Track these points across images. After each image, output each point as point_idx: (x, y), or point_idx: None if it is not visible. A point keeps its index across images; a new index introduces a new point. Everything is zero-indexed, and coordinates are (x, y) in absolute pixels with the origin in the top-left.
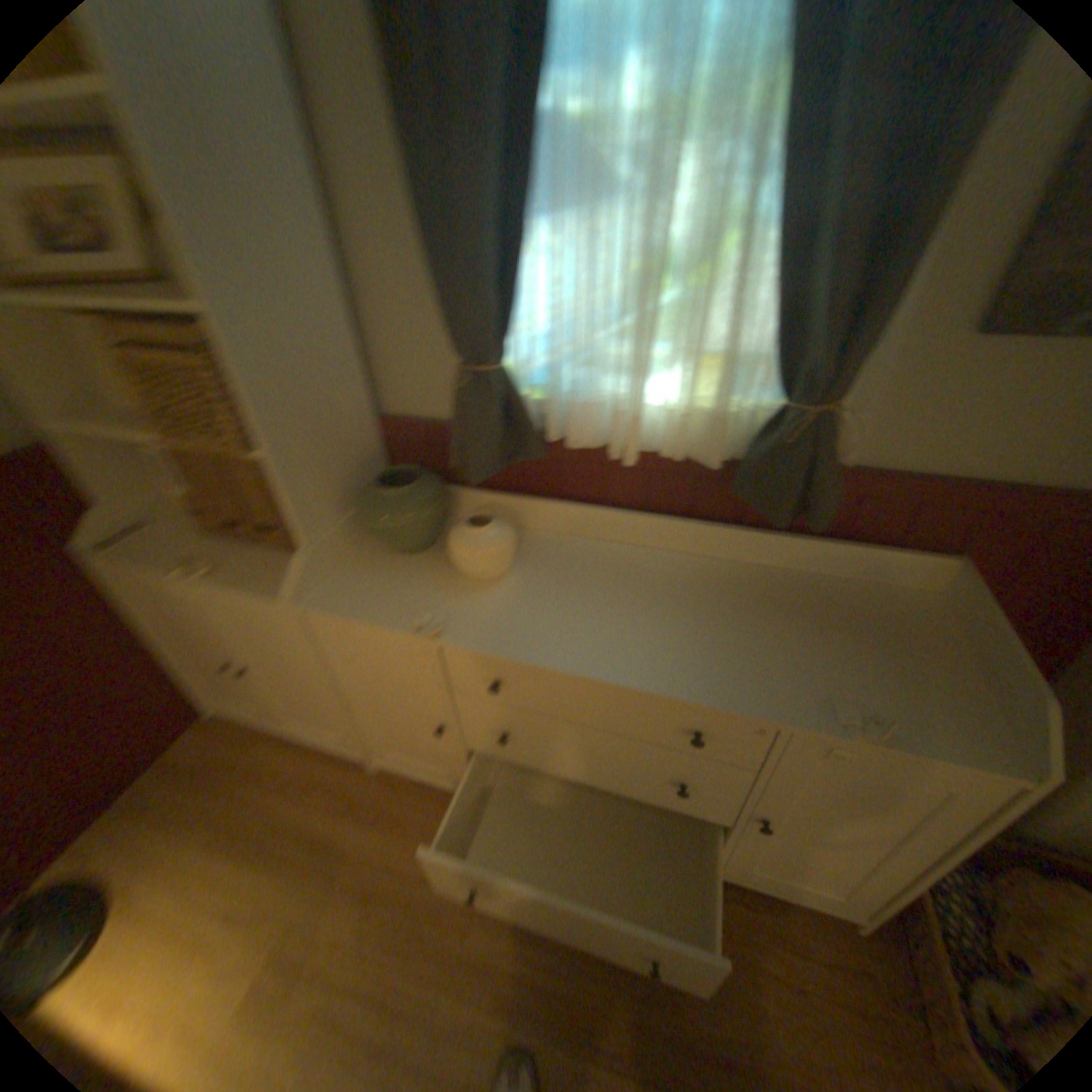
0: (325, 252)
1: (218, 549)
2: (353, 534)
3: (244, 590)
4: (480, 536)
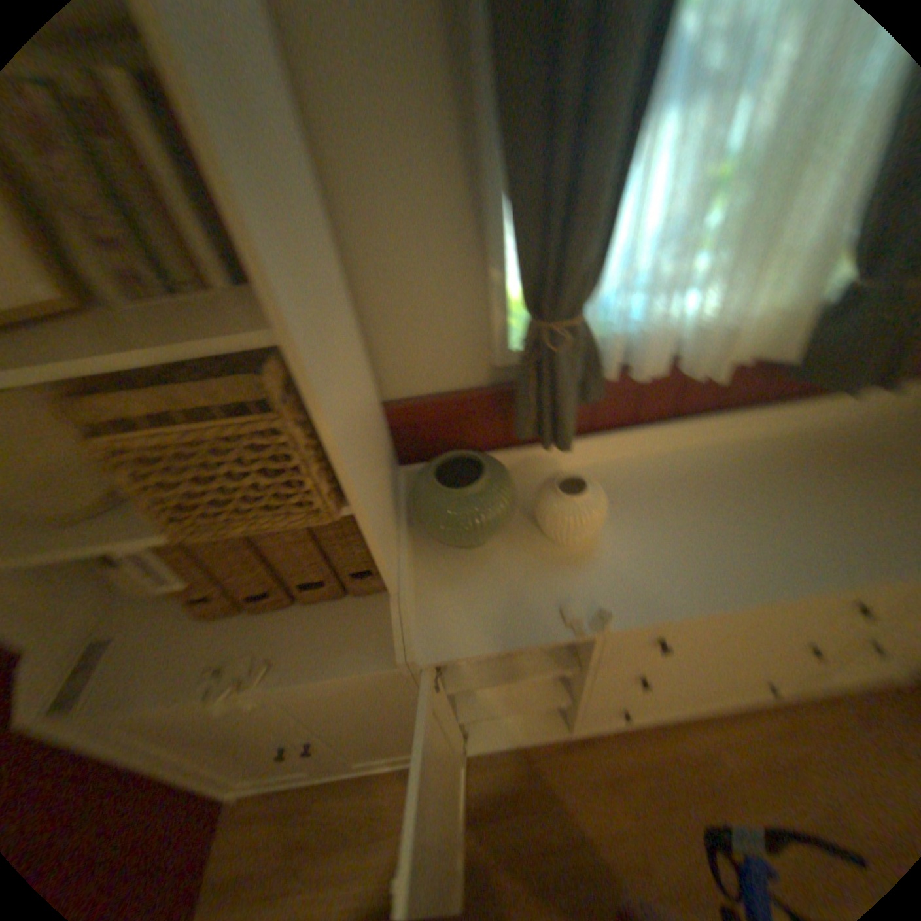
0: (326, 215)
1: (244, 625)
2: (411, 543)
3: (330, 665)
4: (587, 498)
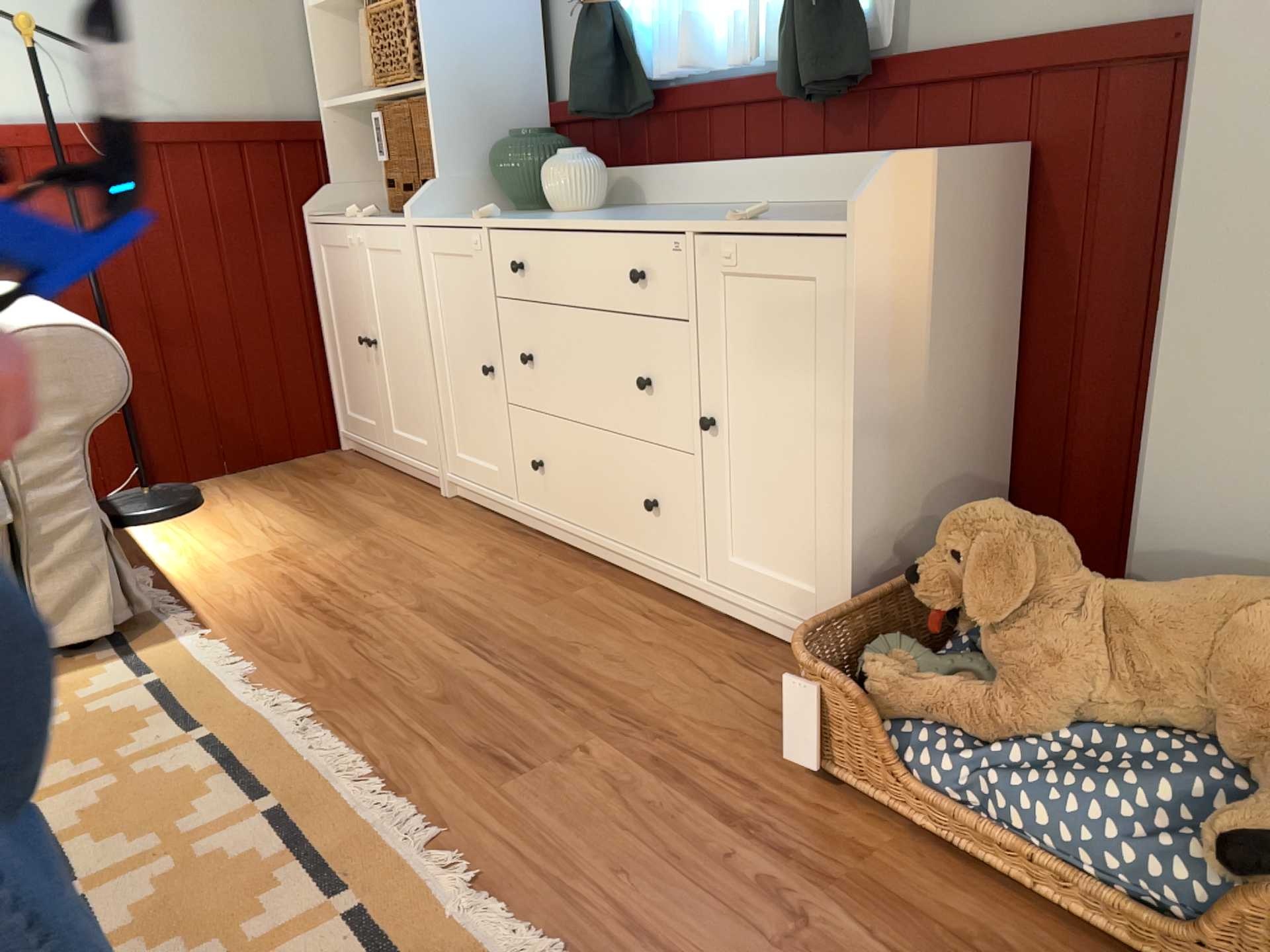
0: None
1: (397, 216)
2: (491, 196)
3: (391, 221)
4: (561, 157)
